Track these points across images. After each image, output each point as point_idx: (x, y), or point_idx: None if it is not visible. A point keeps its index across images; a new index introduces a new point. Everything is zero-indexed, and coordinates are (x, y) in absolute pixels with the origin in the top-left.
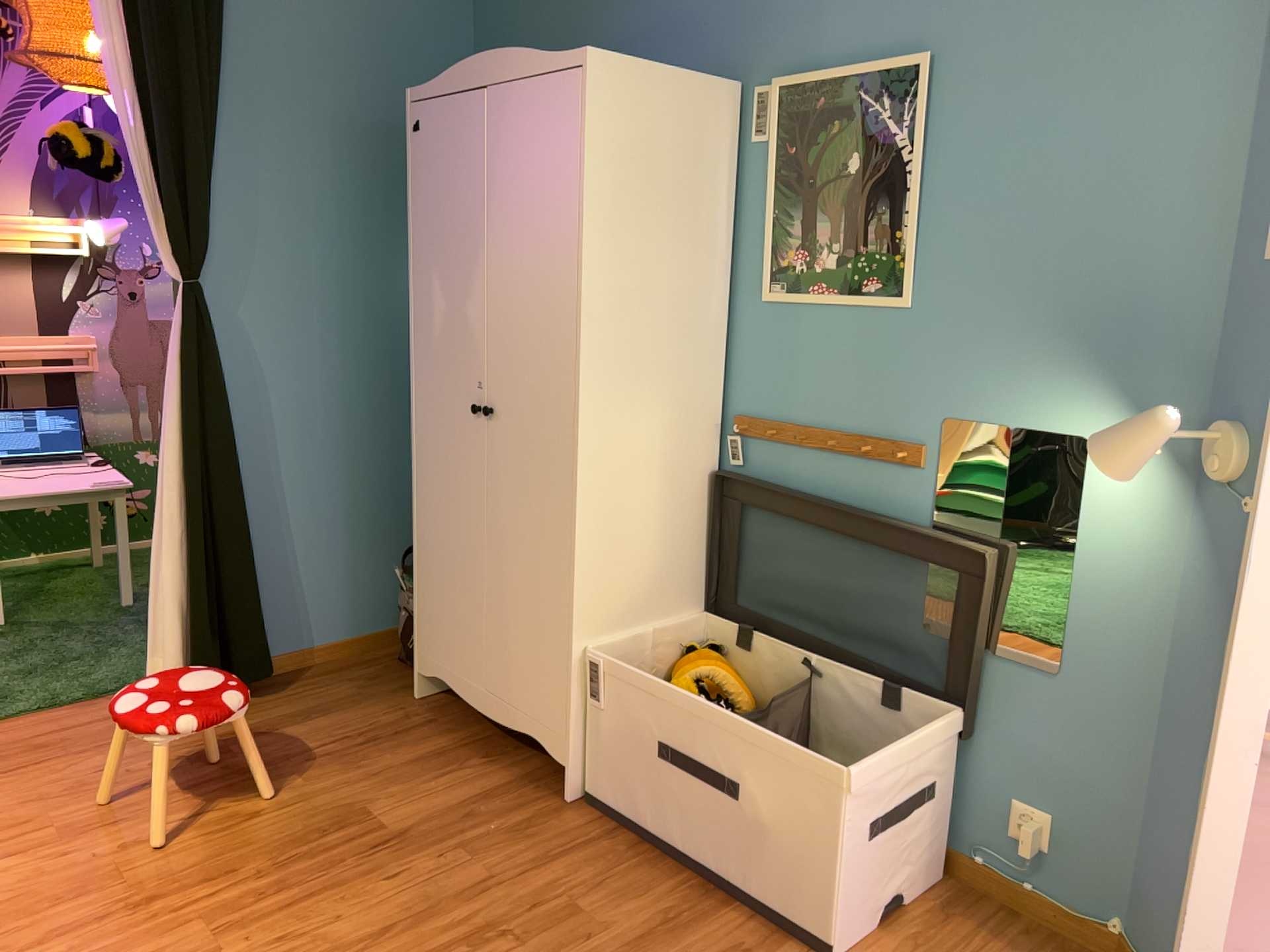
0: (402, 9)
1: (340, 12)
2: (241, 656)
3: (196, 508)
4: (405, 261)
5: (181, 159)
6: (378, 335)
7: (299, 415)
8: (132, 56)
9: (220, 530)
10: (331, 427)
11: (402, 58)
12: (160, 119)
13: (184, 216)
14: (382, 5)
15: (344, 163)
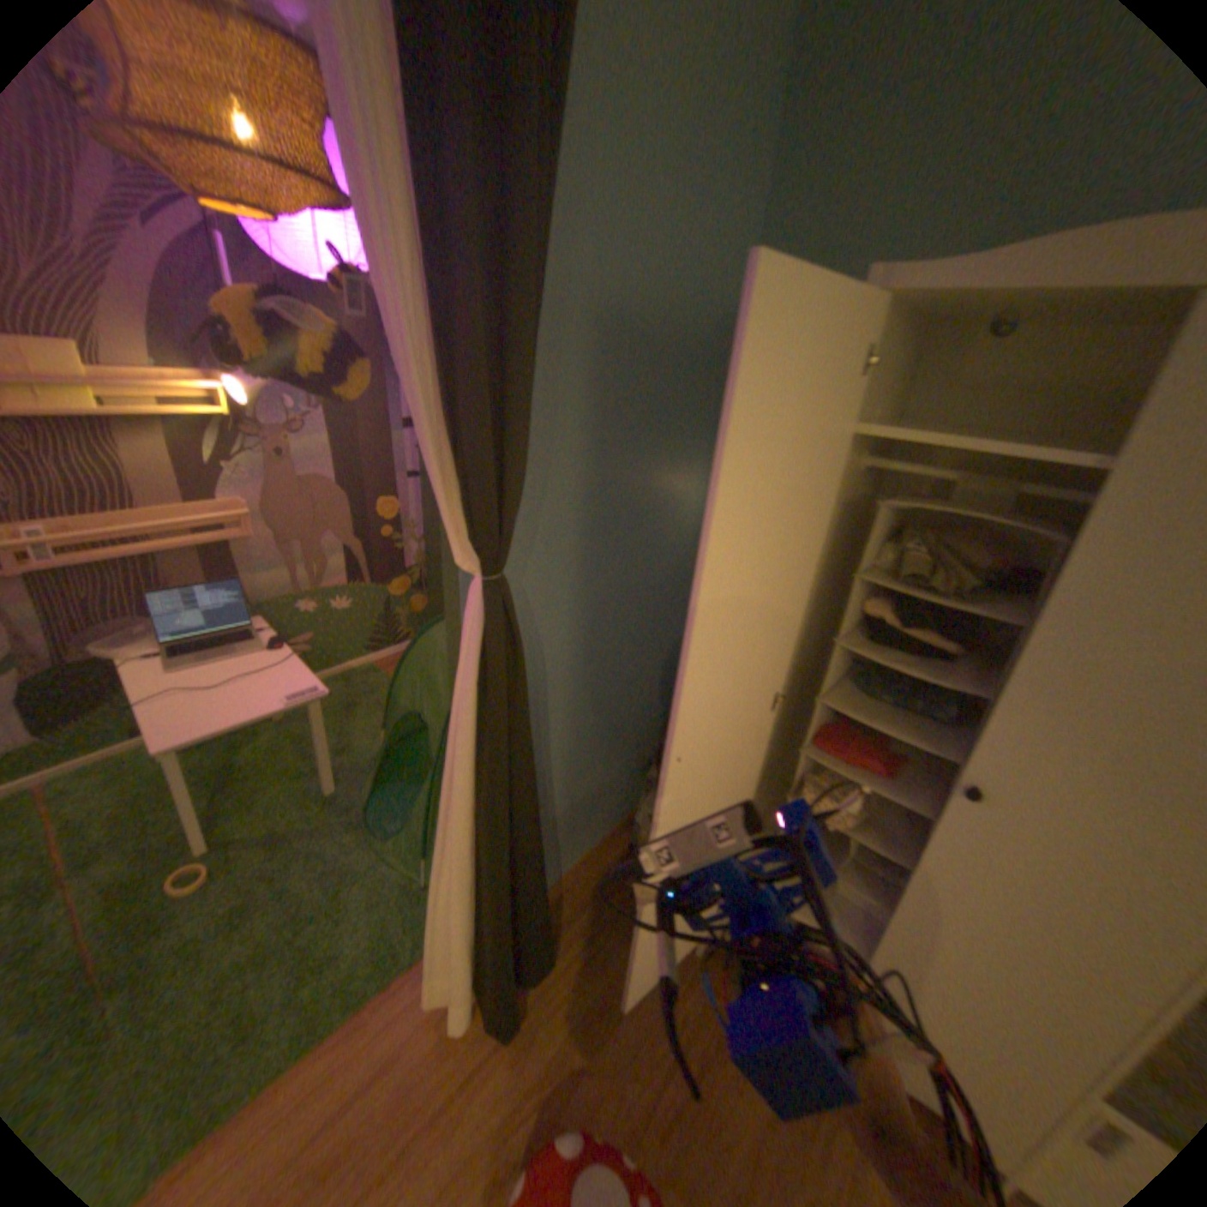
0: (725, 111)
1: (669, 102)
2: (538, 970)
3: (508, 872)
4: (676, 477)
5: (495, 374)
6: (644, 568)
7: (572, 678)
8: (394, 140)
9: (524, 869)
10: (597, 679)
11: (714, 195)
12: (458, 292)
13: (498, 479)
14: (709, 98)
15: (644, 356)
